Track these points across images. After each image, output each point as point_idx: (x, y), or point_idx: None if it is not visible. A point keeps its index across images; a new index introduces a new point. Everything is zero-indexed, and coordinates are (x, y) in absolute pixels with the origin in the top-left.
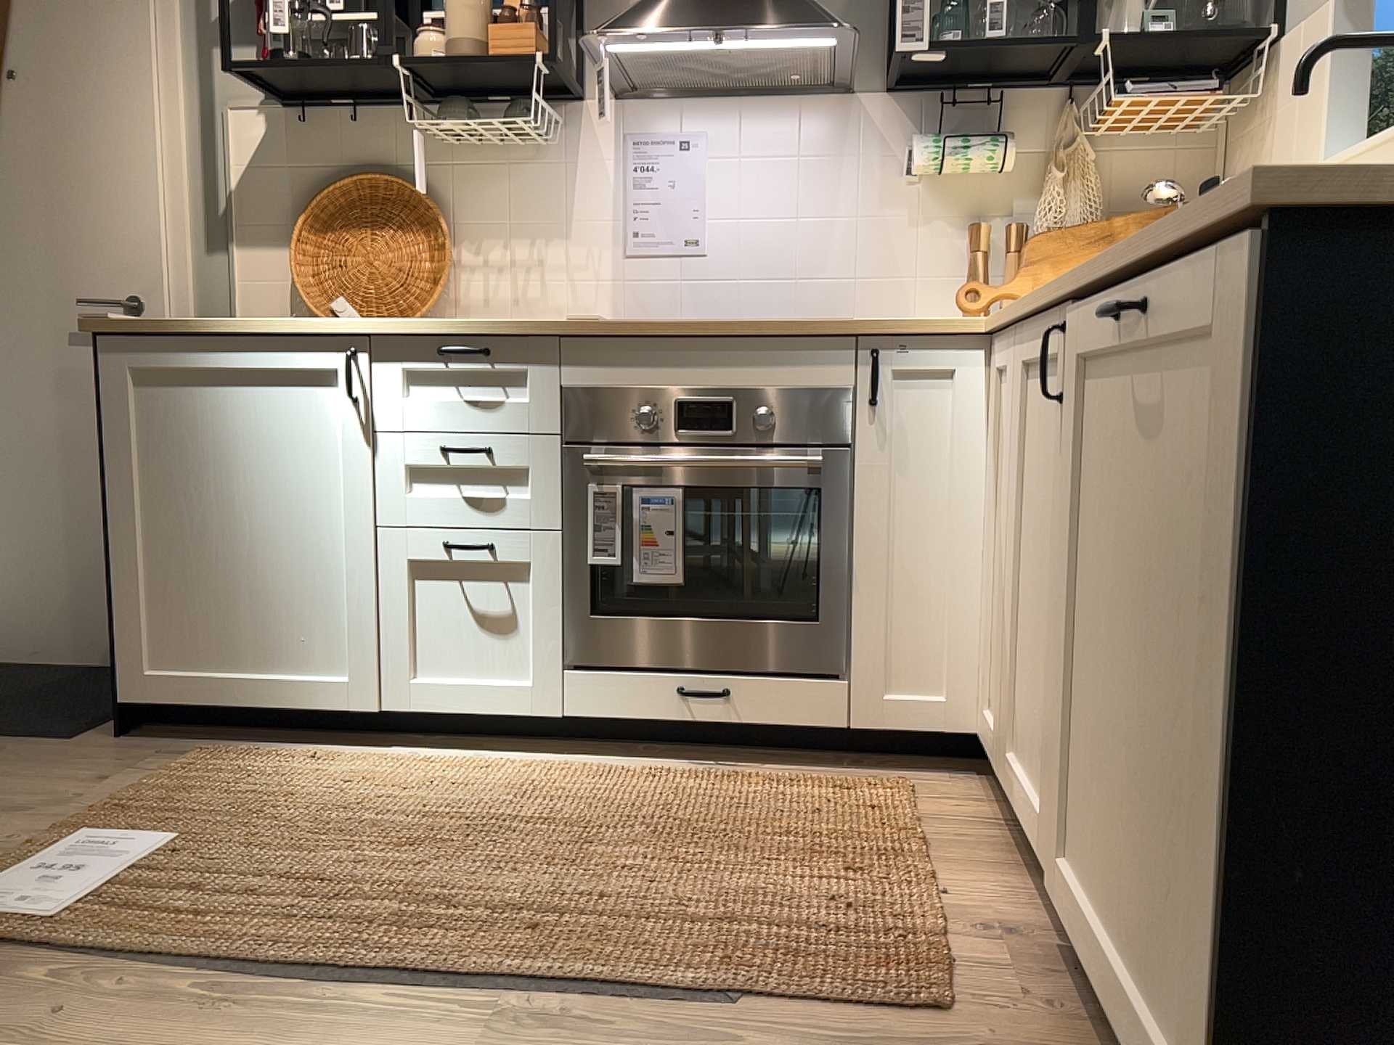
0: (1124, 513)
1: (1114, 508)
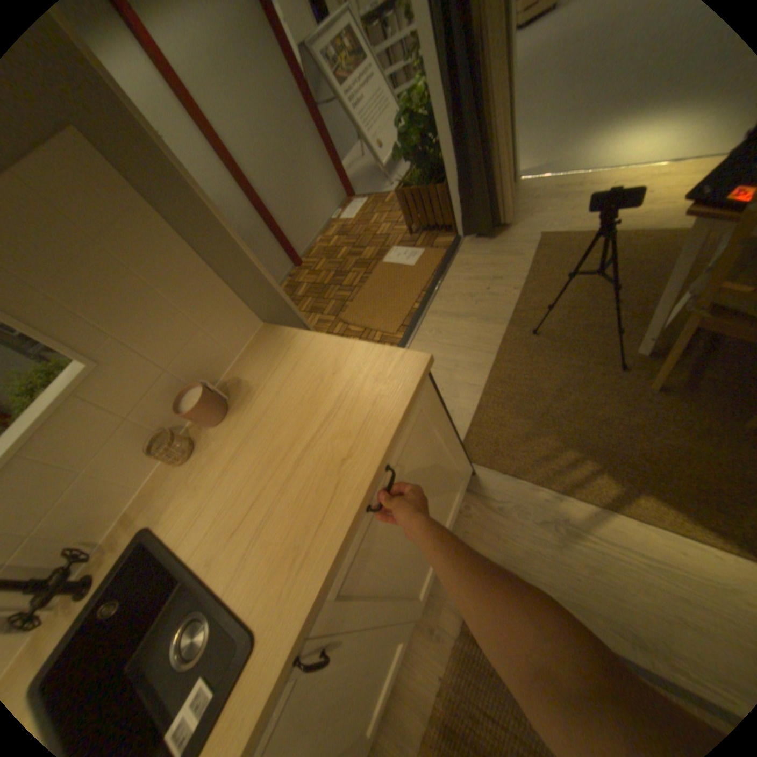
0: (387, 550)
1: (380, 566)
